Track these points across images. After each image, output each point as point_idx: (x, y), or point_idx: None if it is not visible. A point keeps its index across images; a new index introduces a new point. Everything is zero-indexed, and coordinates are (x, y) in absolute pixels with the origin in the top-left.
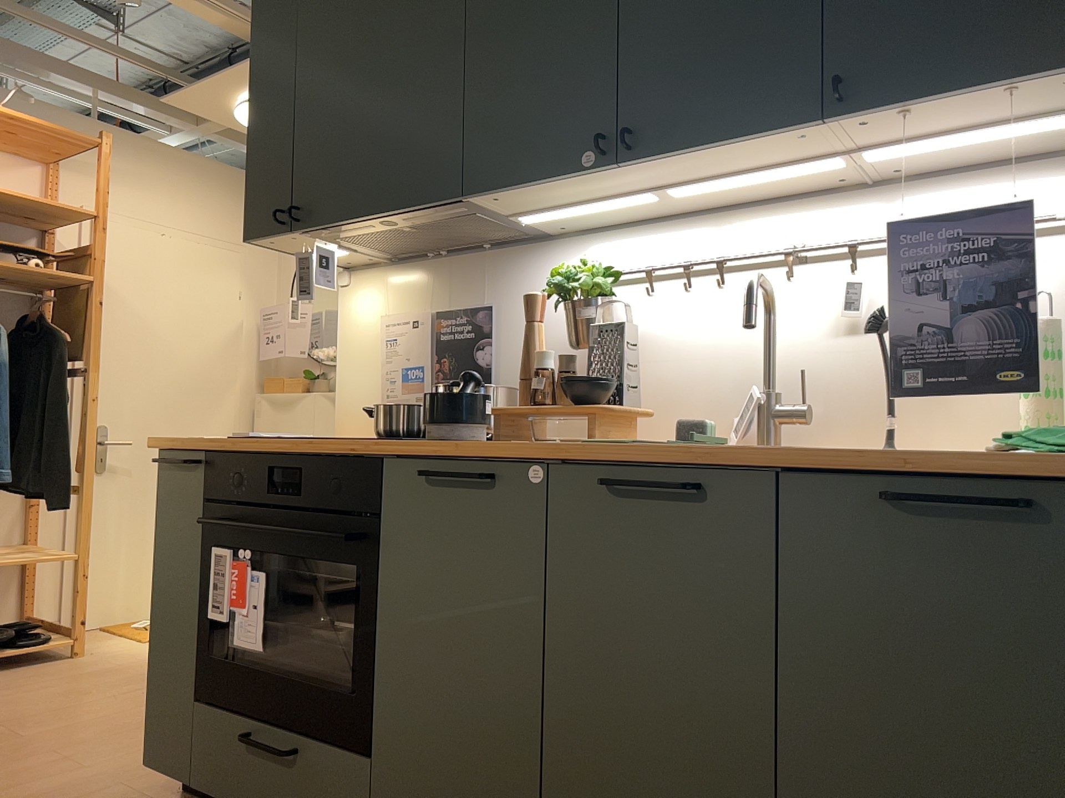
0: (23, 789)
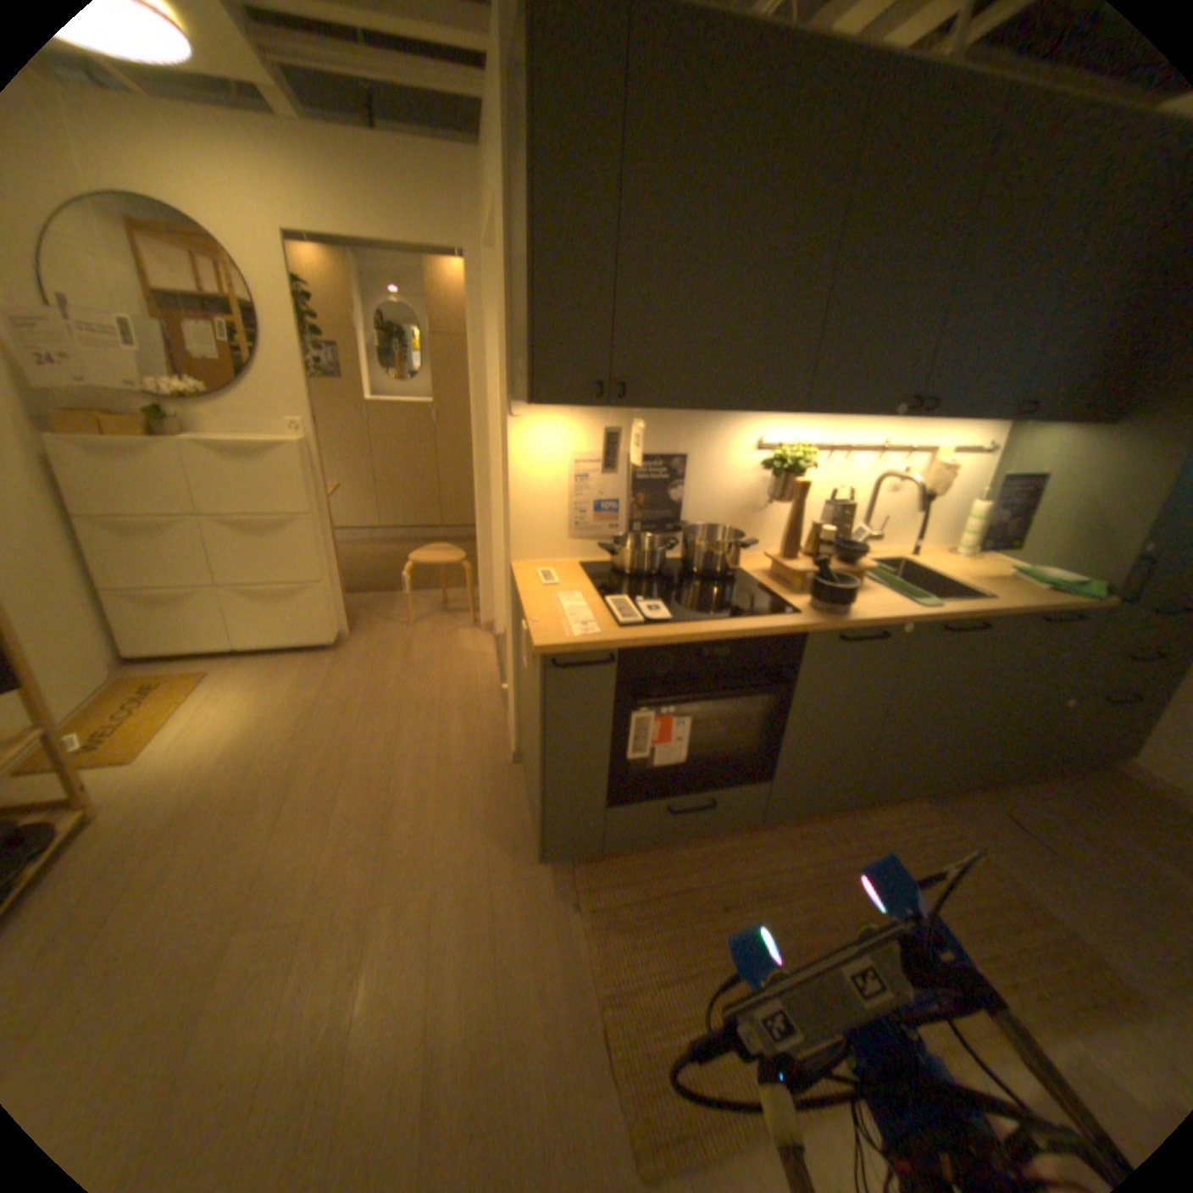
0: (435, 948)
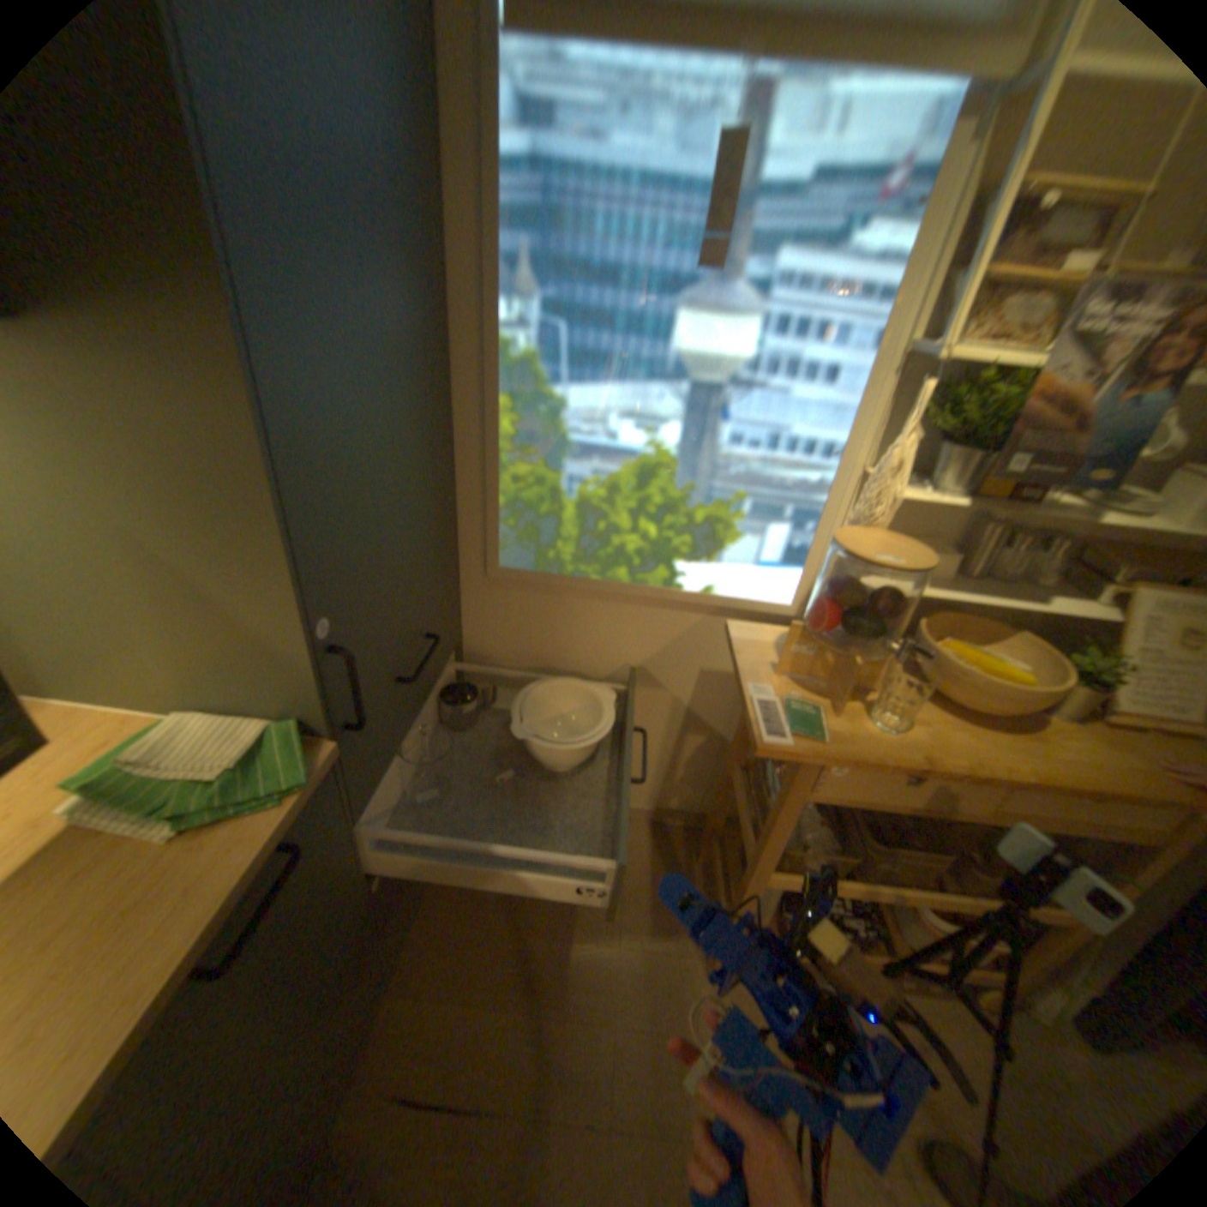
0: None
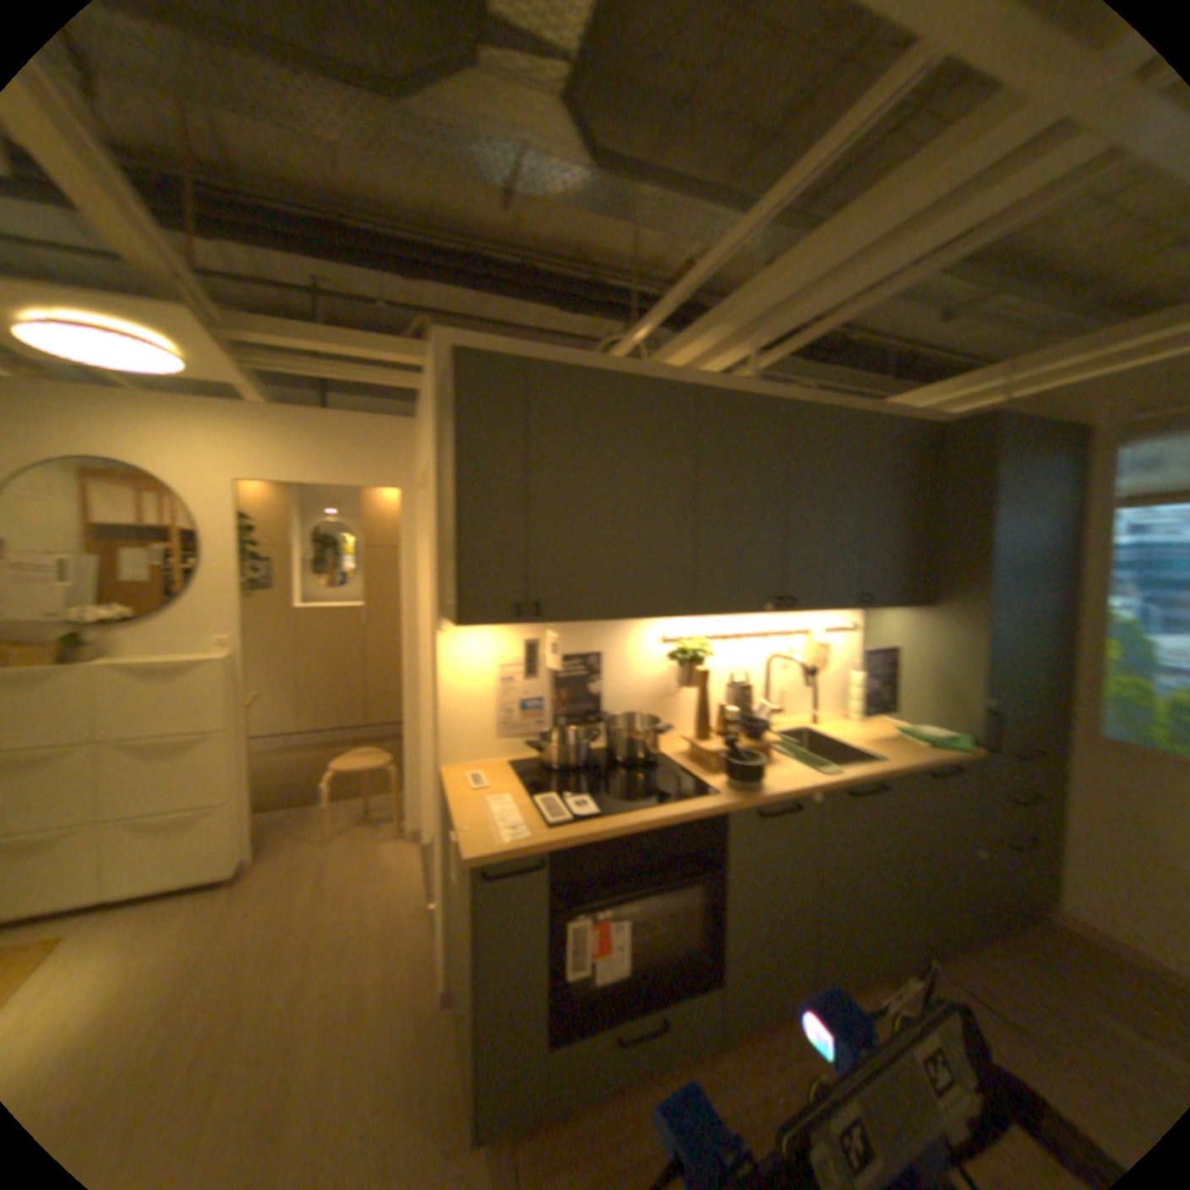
0: None
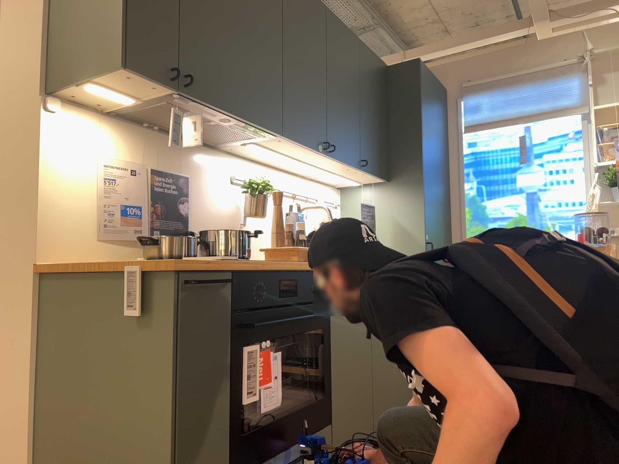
0: None
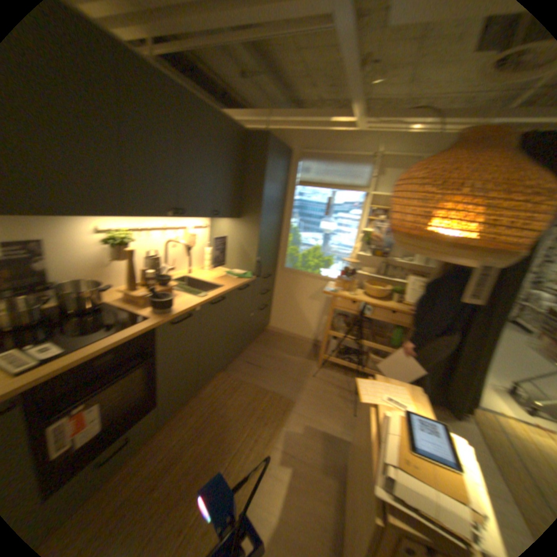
0: None
